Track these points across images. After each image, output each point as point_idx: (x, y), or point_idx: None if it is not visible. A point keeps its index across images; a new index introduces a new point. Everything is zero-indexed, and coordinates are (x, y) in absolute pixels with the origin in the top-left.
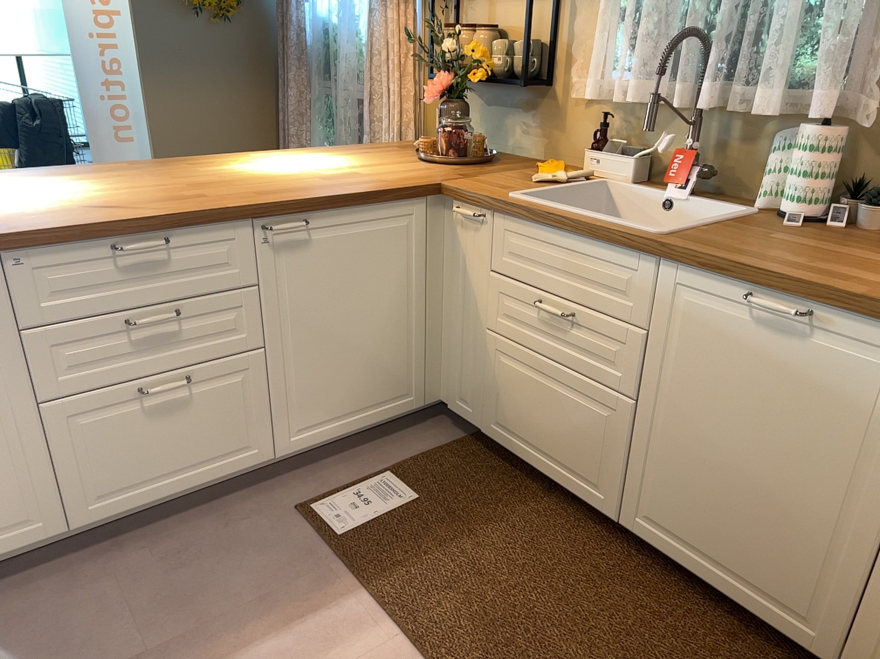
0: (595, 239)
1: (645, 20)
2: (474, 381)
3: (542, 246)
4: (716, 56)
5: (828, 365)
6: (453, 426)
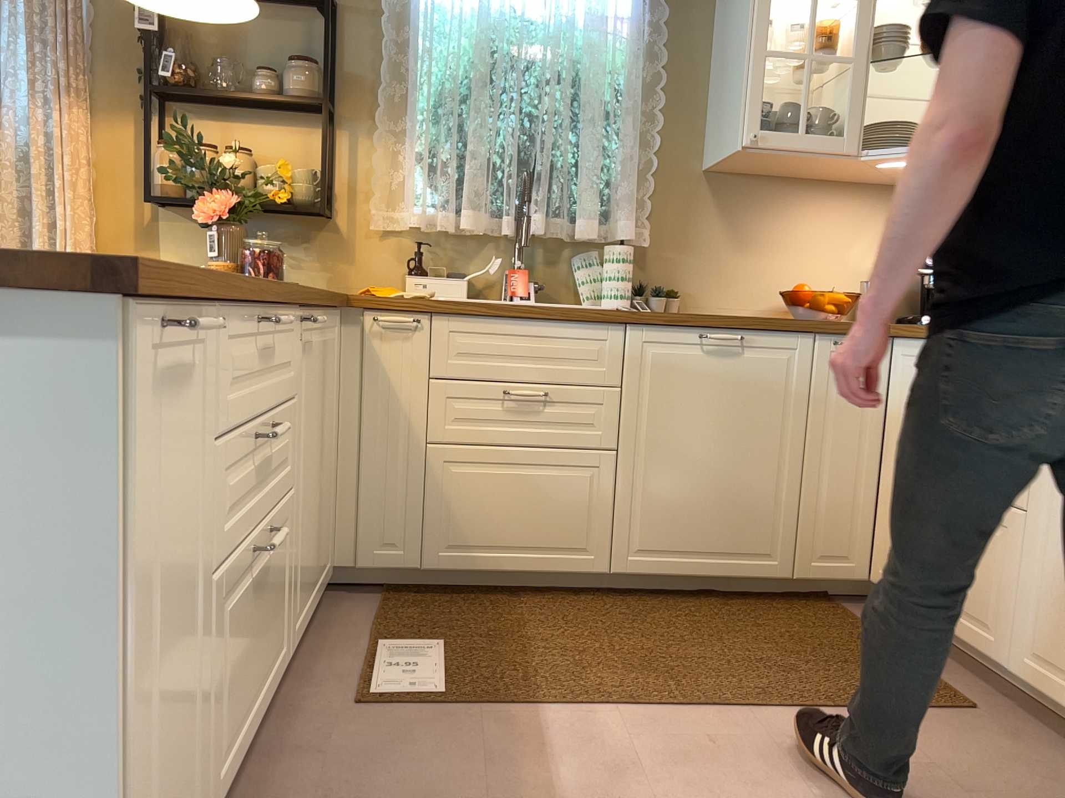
0: (562, 320)
1: (469, 160)
2: (405, 513)
3: (501, 339)
4: (537, 192)
5: (757, 368)
6: (354, 594)
